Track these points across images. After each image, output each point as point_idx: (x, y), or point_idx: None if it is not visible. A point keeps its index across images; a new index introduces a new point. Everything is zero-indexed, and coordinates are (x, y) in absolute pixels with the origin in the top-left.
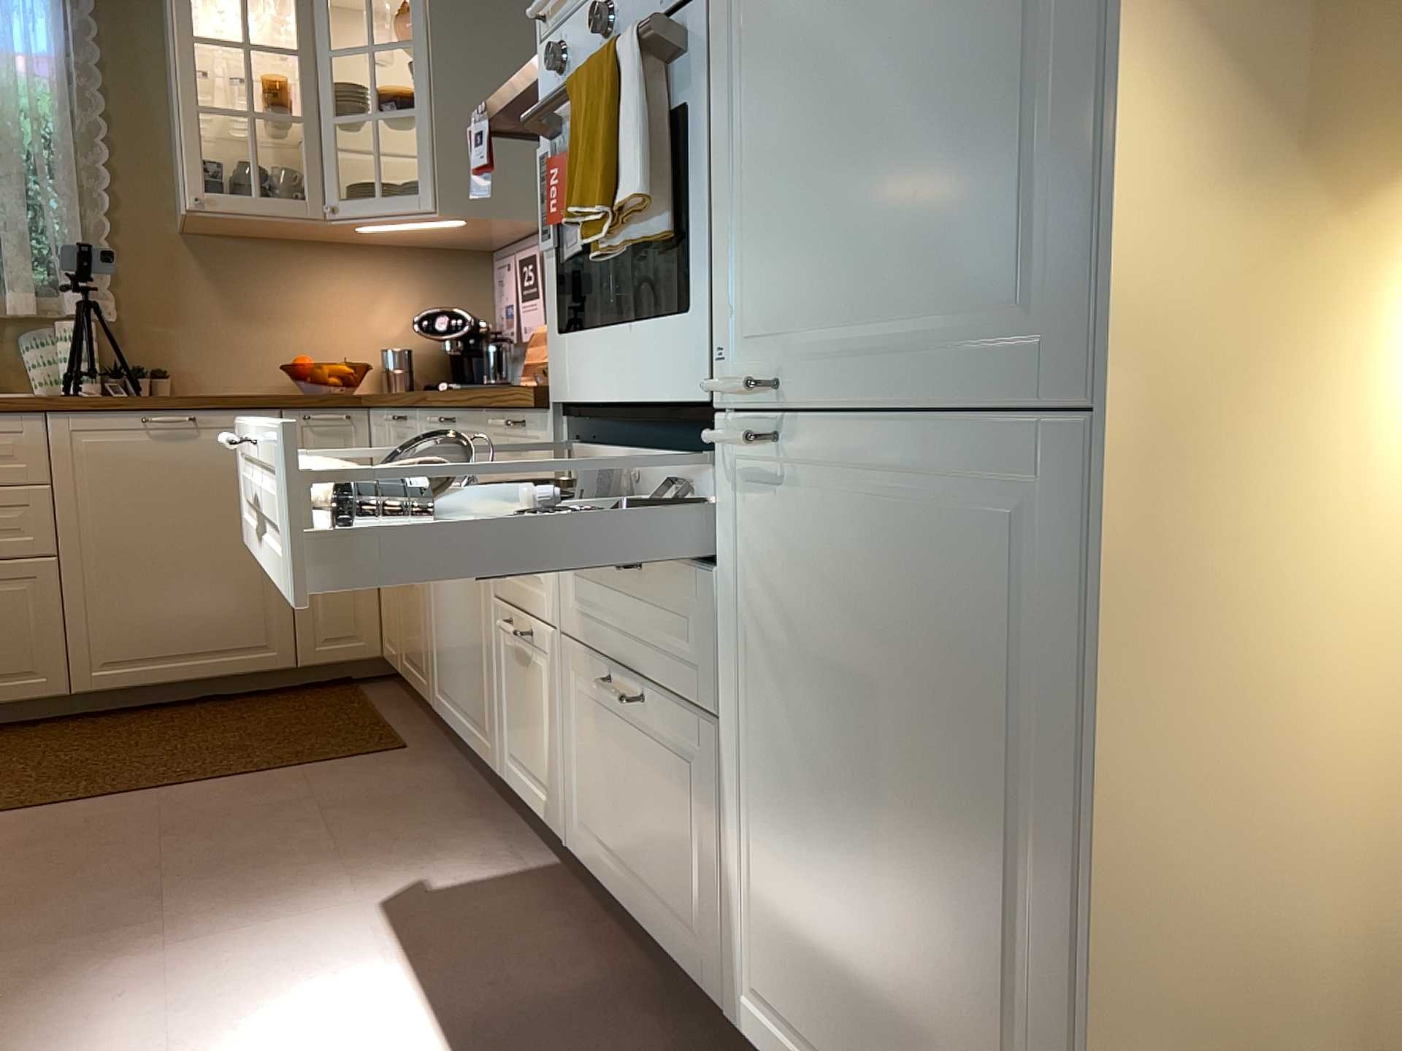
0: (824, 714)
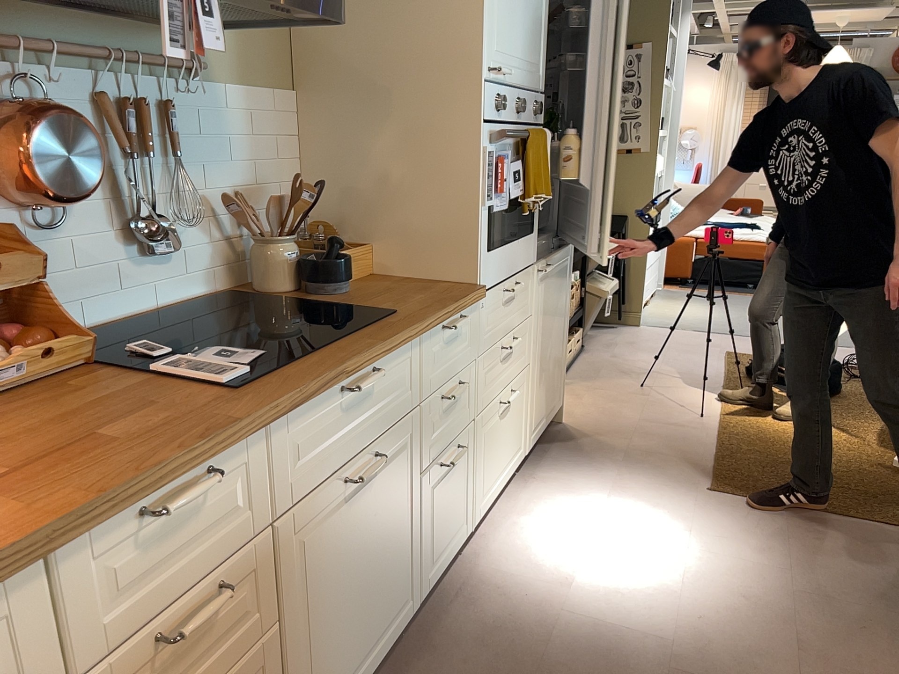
0: (547, 330)
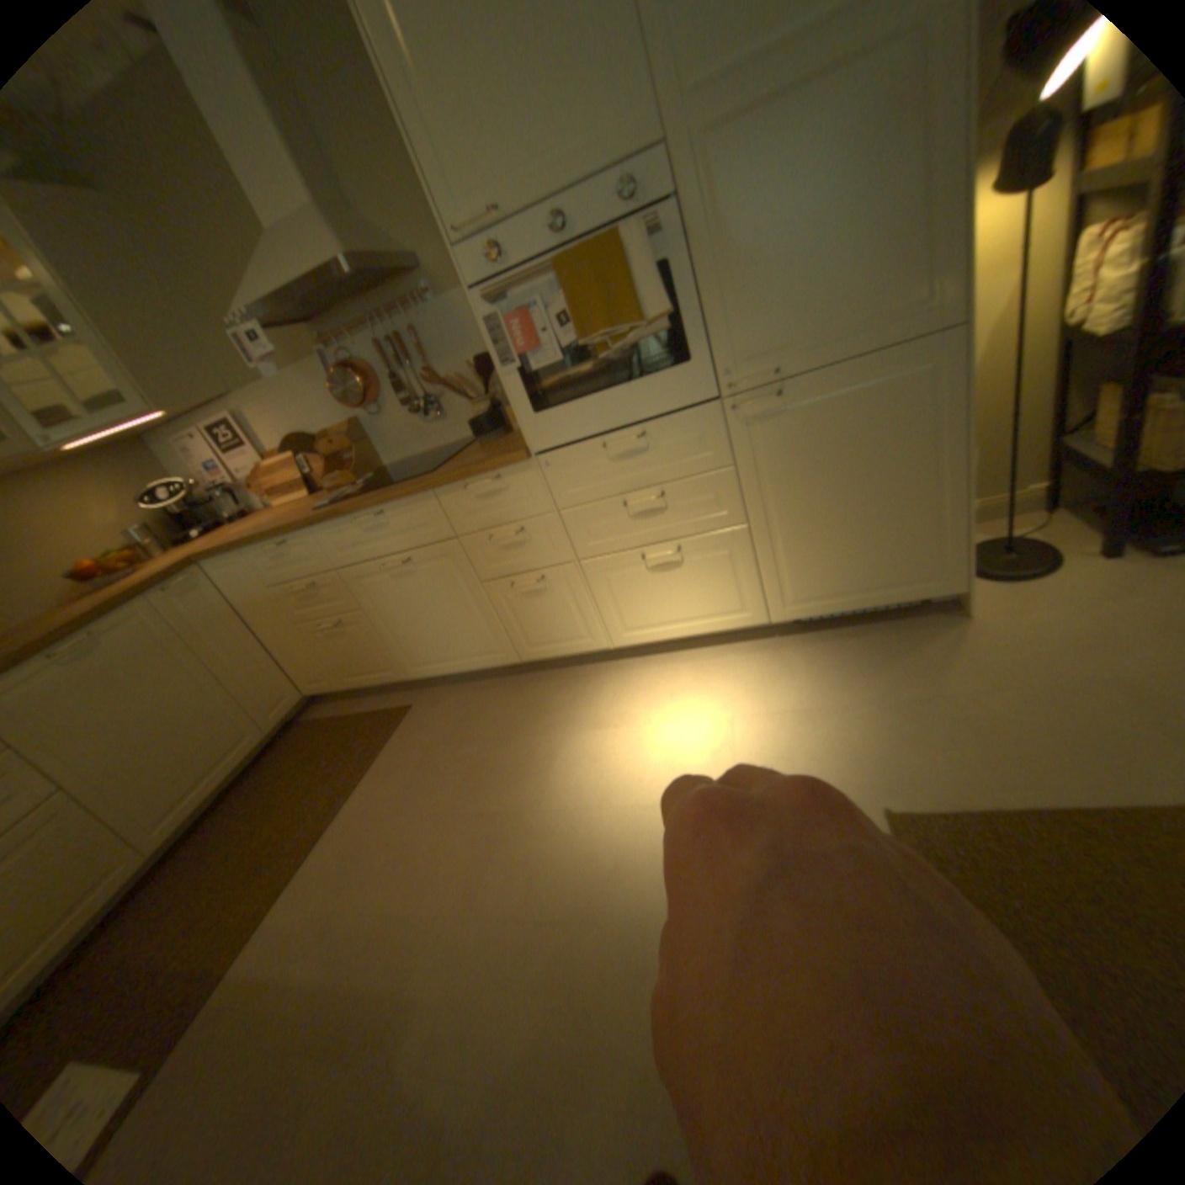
0: (819, 482)
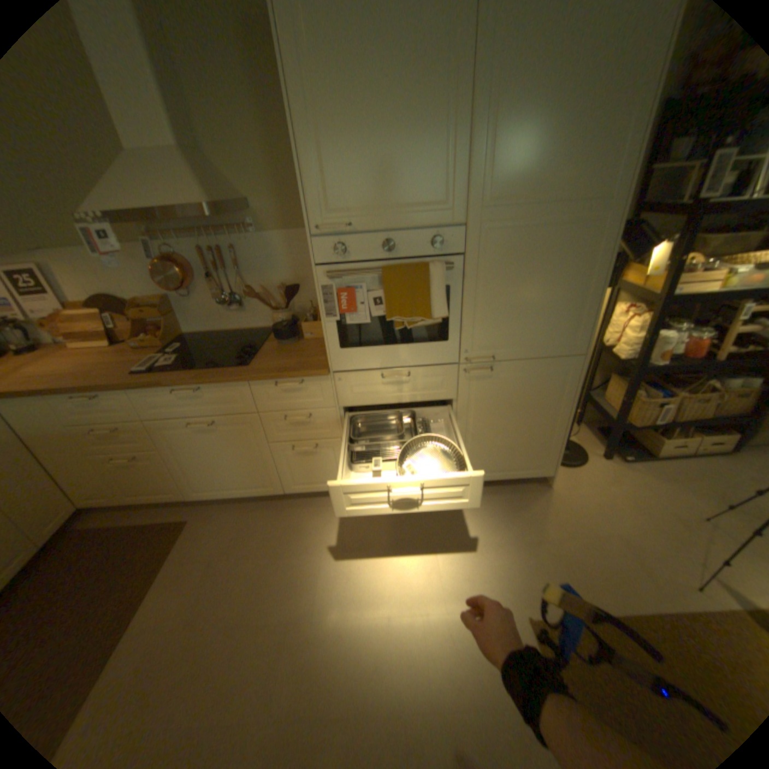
0: (497, 416)
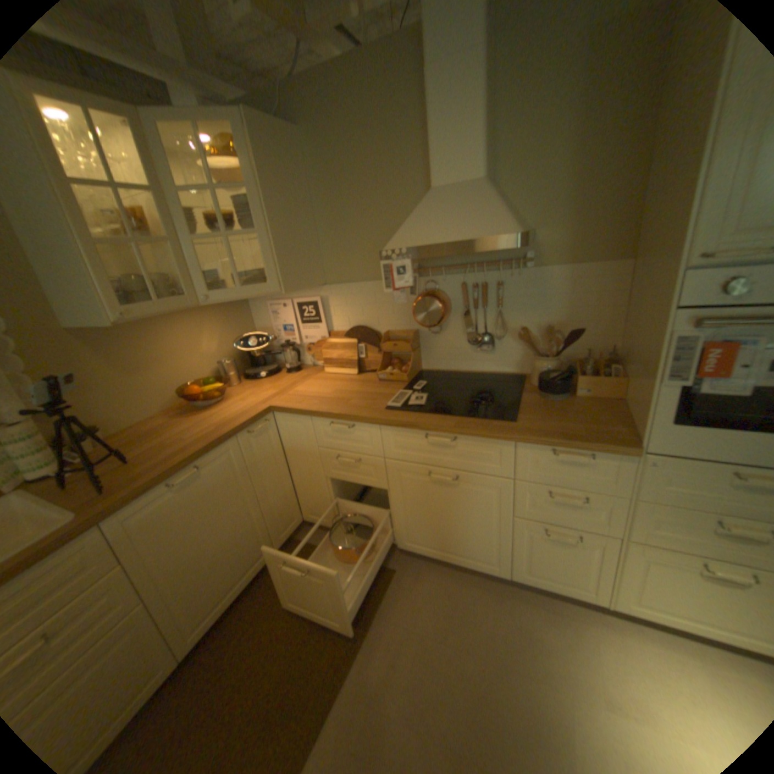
0: None
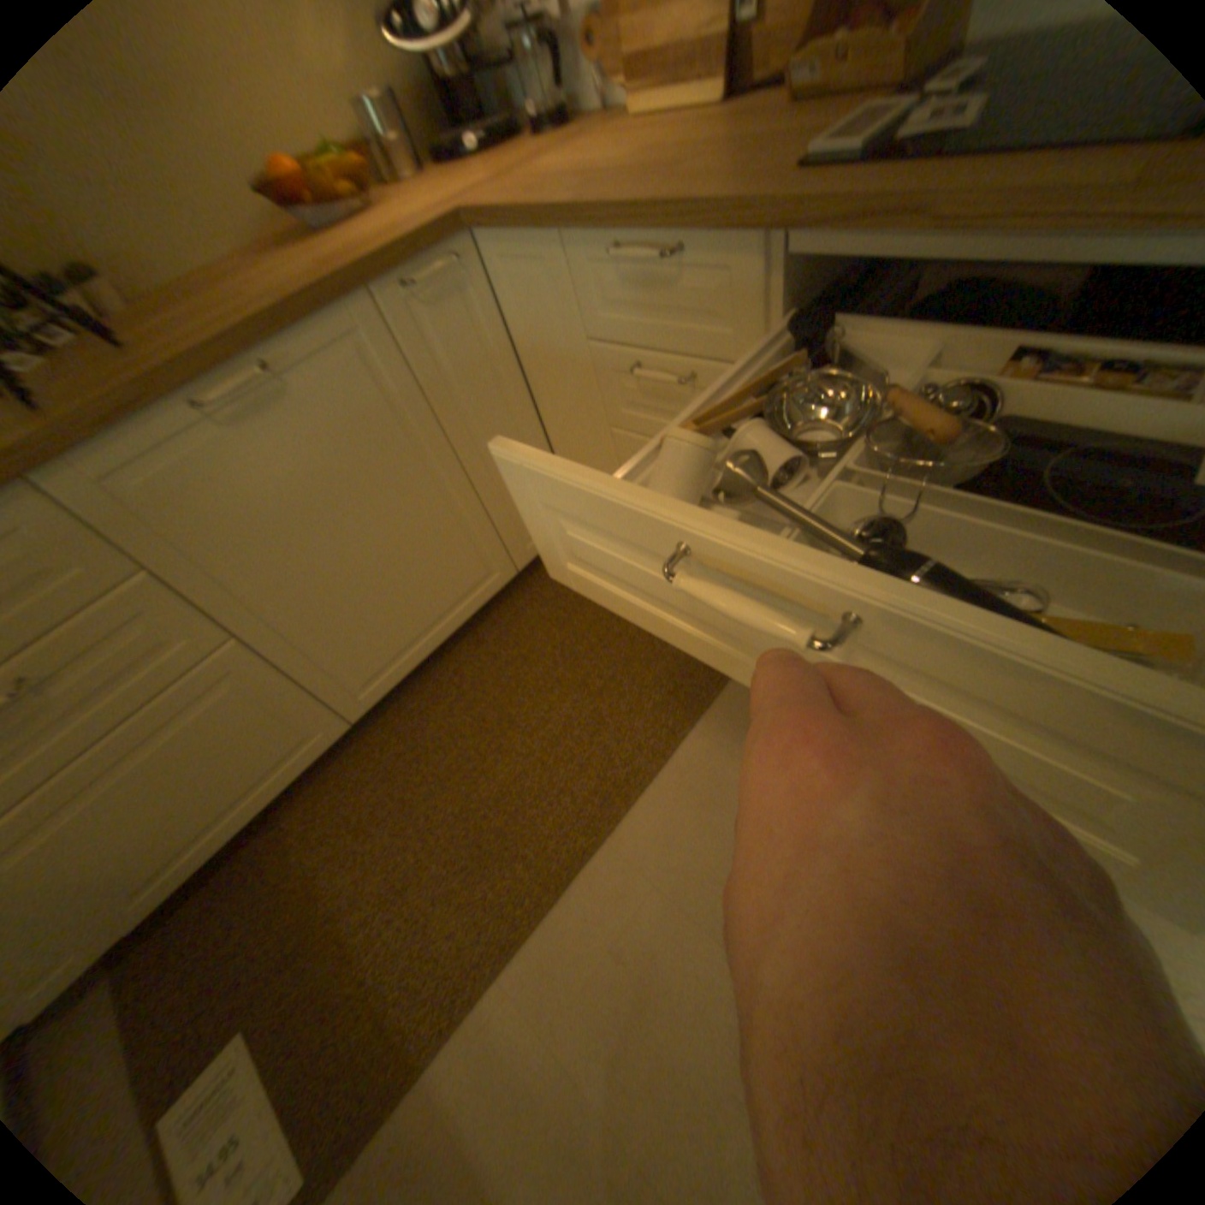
0: None
